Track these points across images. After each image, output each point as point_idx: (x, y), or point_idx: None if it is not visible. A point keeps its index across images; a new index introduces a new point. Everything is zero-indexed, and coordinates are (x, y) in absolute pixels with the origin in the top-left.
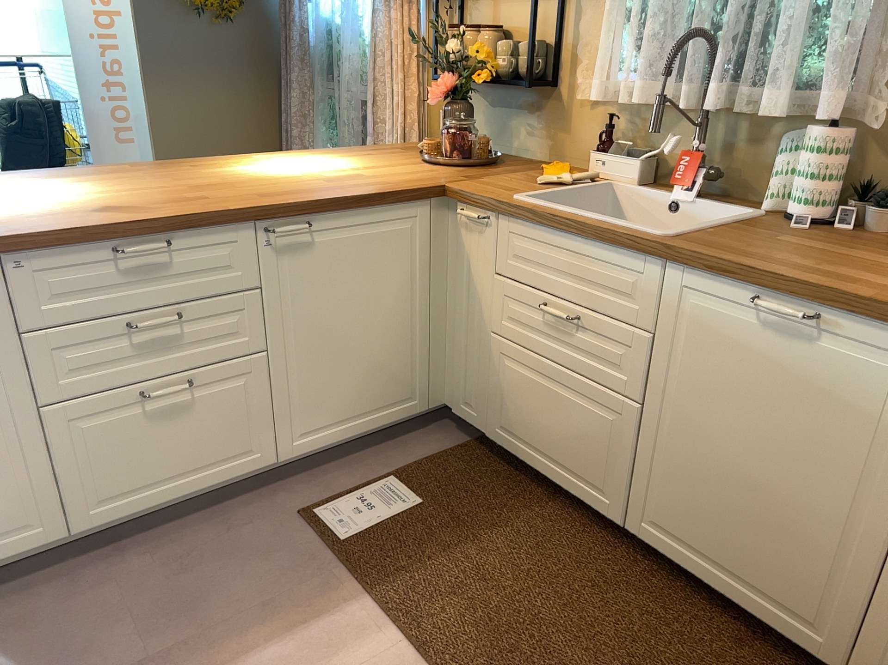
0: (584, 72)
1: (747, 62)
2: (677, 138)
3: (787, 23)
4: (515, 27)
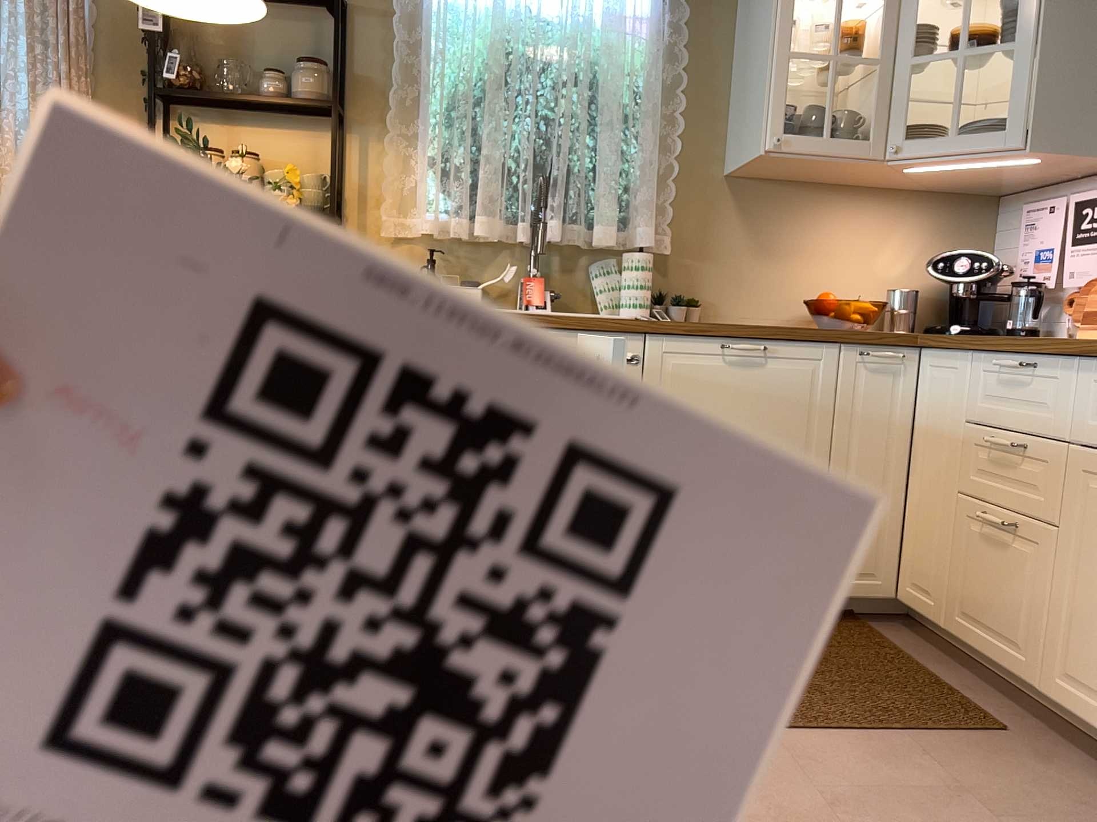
0: (389, 208)
1: (571, 203)
2: (516, 265)
3: (608, 175)
4: (272, 158)
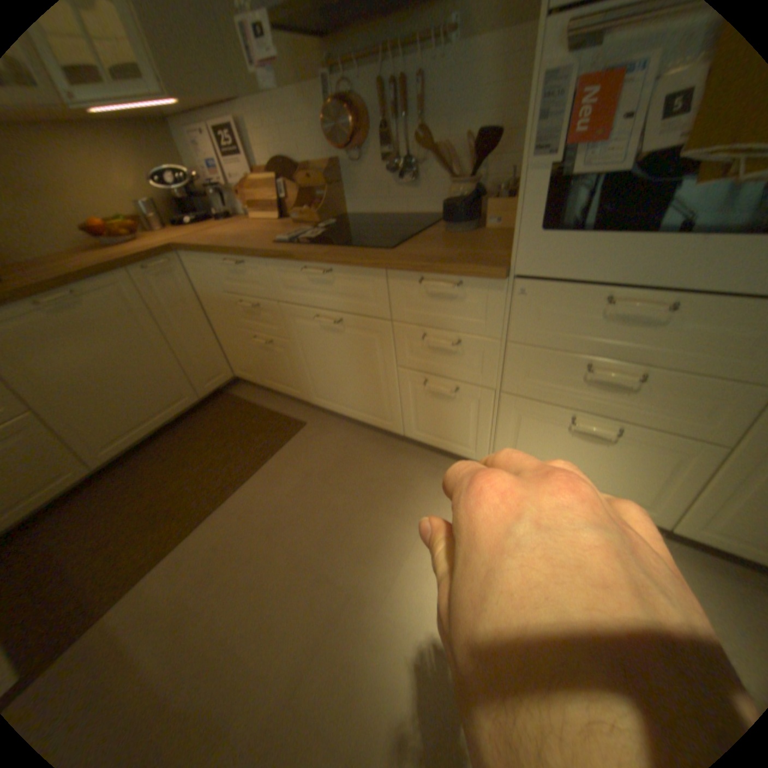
0: None
1: None
2: None
3: None
4: None
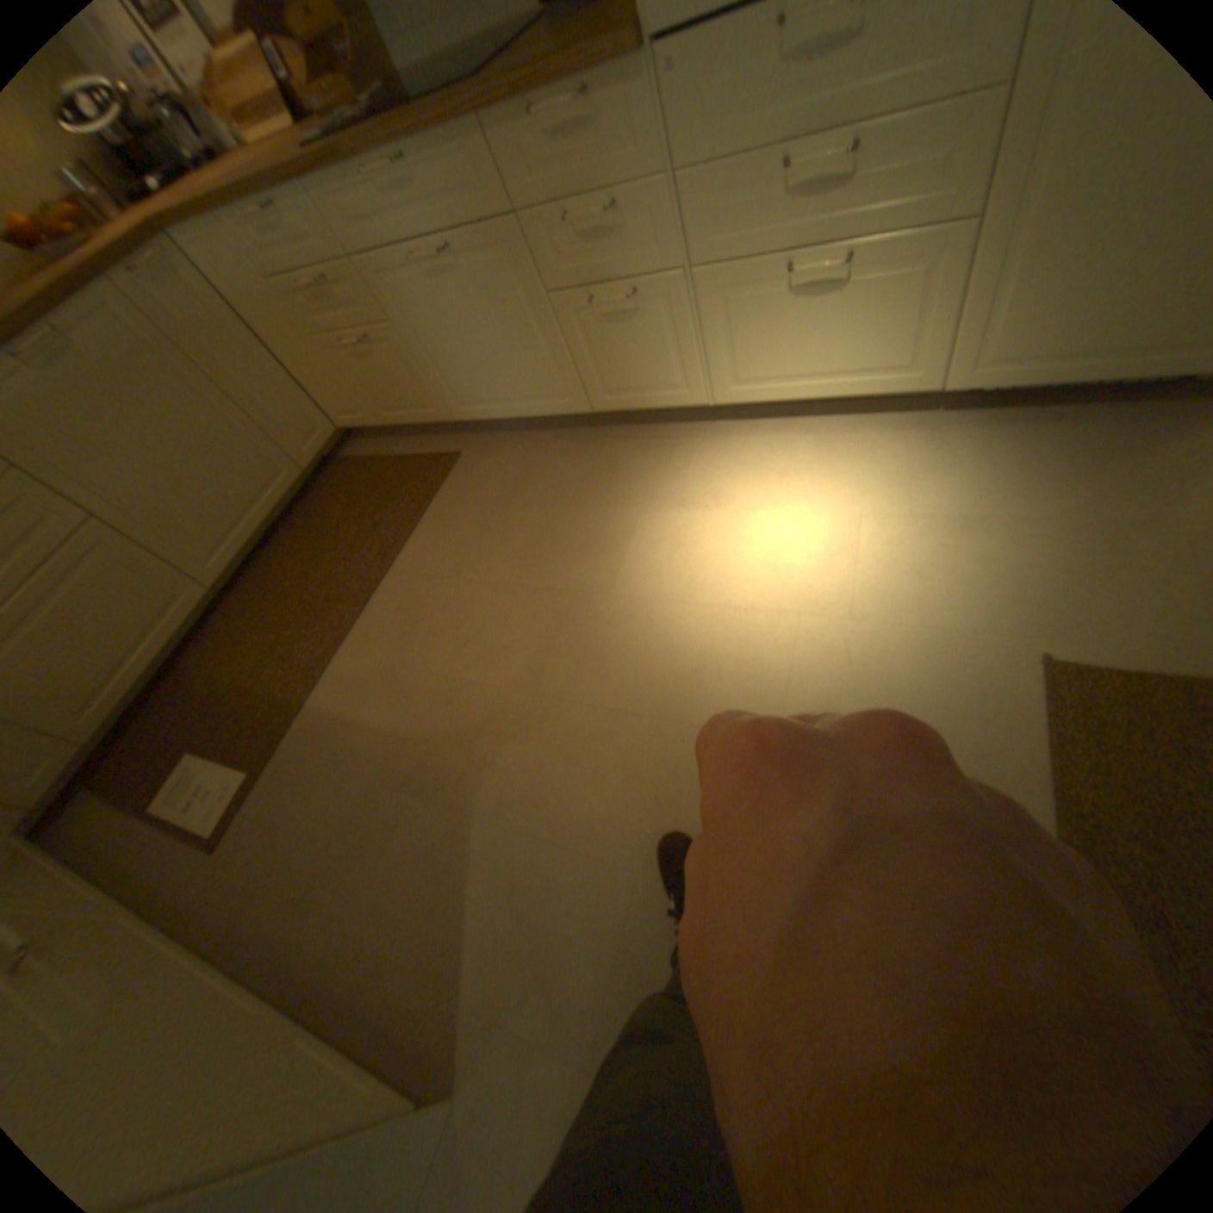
0: None
1: None
2: None
3: None
4: None
